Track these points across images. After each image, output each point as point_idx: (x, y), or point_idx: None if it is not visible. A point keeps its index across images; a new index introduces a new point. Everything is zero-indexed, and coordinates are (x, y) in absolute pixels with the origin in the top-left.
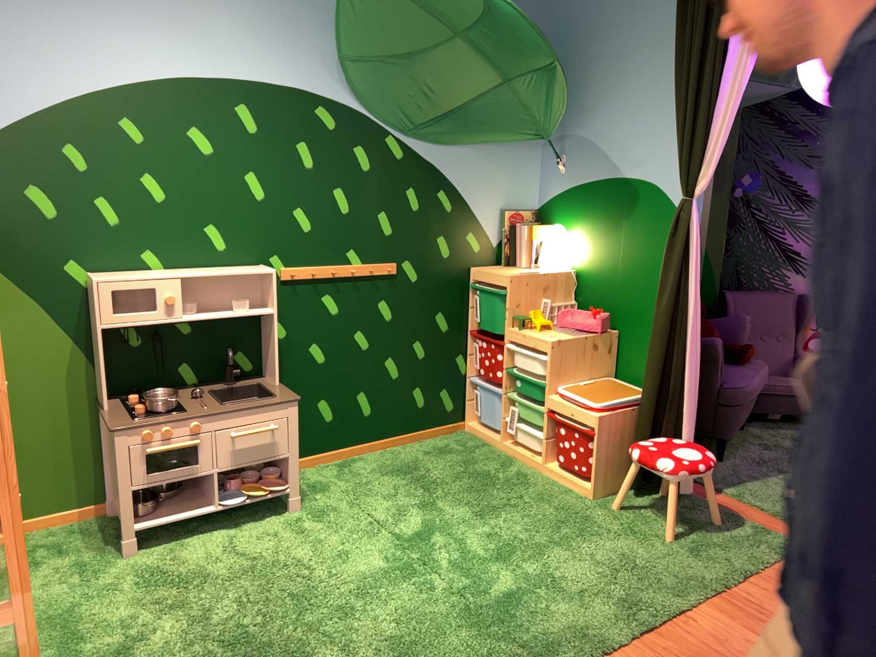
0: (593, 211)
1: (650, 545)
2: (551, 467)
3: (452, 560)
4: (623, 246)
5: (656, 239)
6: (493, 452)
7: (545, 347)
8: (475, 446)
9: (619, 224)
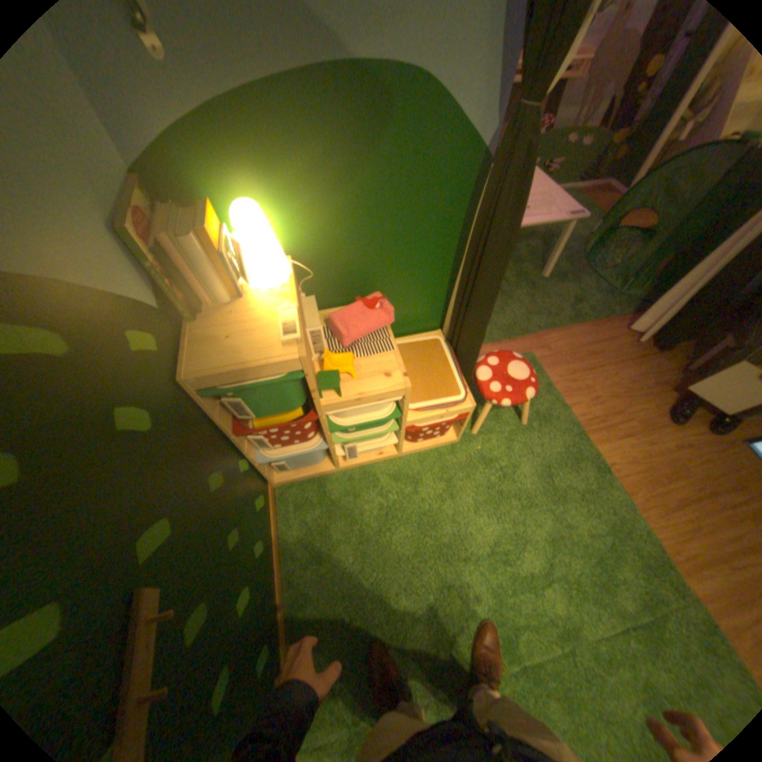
0: (291, 148)
1: (527, 438)
2: (405, 448)
3: (545, 618)
4: (370, 197)
5: (426, 174)
6: (337, 480)
7: (398, 393)
8: (315, 492)
9: (357, 163)
